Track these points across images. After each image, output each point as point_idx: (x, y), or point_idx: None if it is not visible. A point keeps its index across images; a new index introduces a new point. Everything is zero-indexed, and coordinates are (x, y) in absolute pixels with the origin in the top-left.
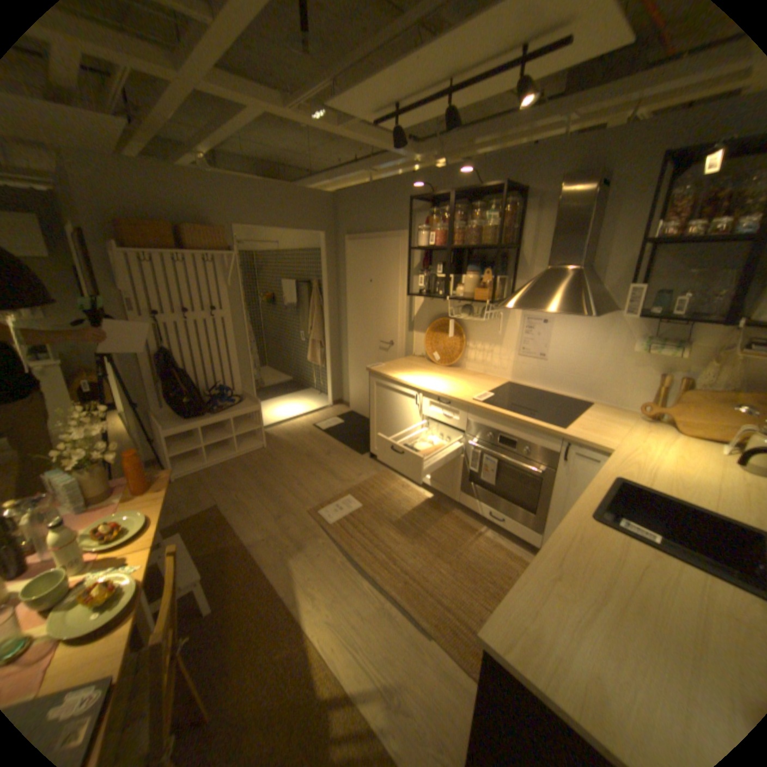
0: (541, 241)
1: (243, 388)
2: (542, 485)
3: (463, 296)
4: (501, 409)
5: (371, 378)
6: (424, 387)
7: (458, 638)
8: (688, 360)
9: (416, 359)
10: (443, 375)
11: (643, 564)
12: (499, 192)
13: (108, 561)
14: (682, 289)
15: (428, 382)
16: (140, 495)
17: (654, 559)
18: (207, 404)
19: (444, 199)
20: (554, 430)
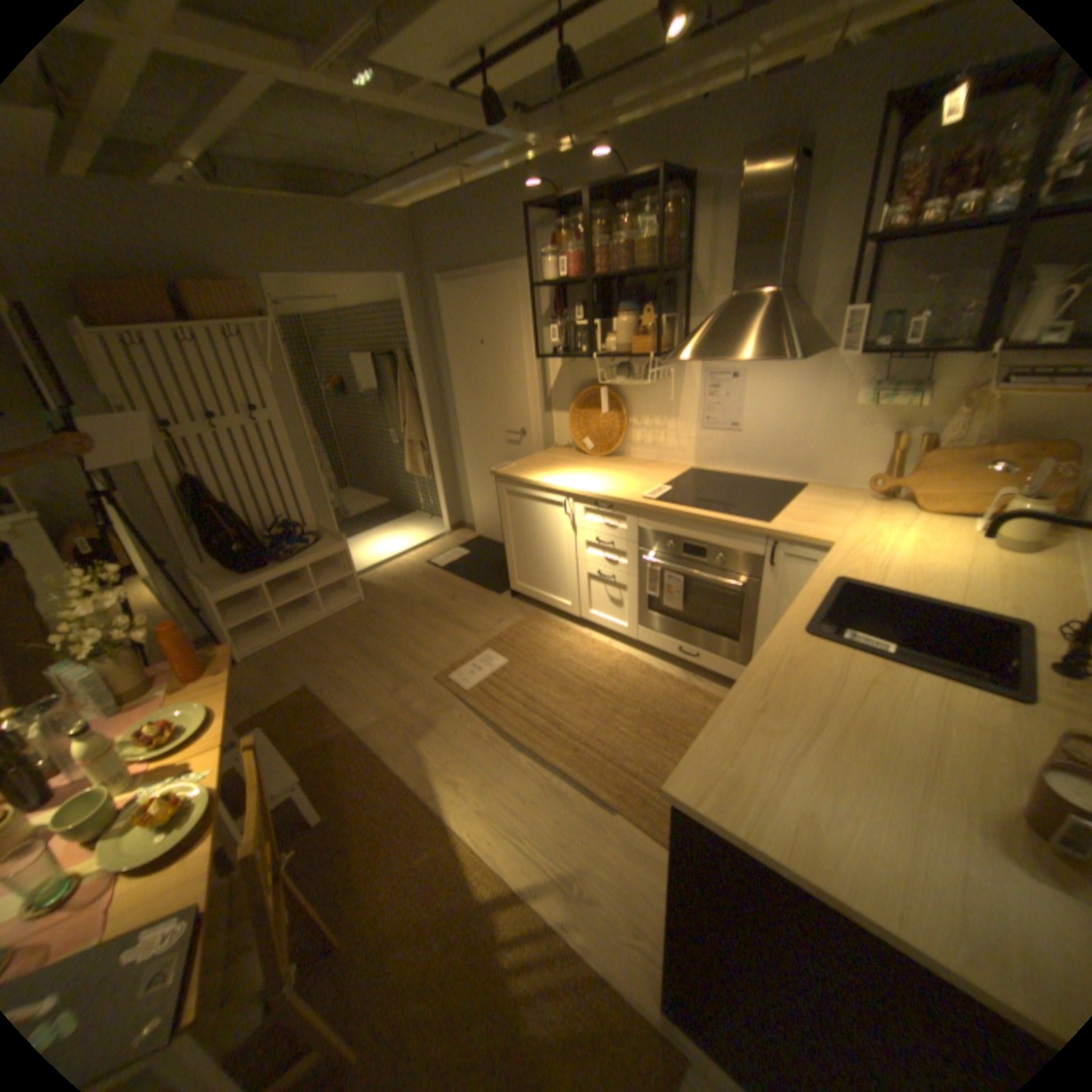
0: (720, 256)
1: (318, 522)
2: (744, 602)
3: (616, 350)
4: (682, 506)
5: (500, 485)
6: (575, 489)
7: (649, 807)
8: (929, 409)
9: (560, 452)
10: (600, 469)
11: (869, 679)
12: (654, 184)
13: (164, 769)
14: (918, 307)
15: (579, 481)
16: (193, 681)
17: (883, 671)
18: (269, 550)
19: (575, 202)
20: (755, 527)
